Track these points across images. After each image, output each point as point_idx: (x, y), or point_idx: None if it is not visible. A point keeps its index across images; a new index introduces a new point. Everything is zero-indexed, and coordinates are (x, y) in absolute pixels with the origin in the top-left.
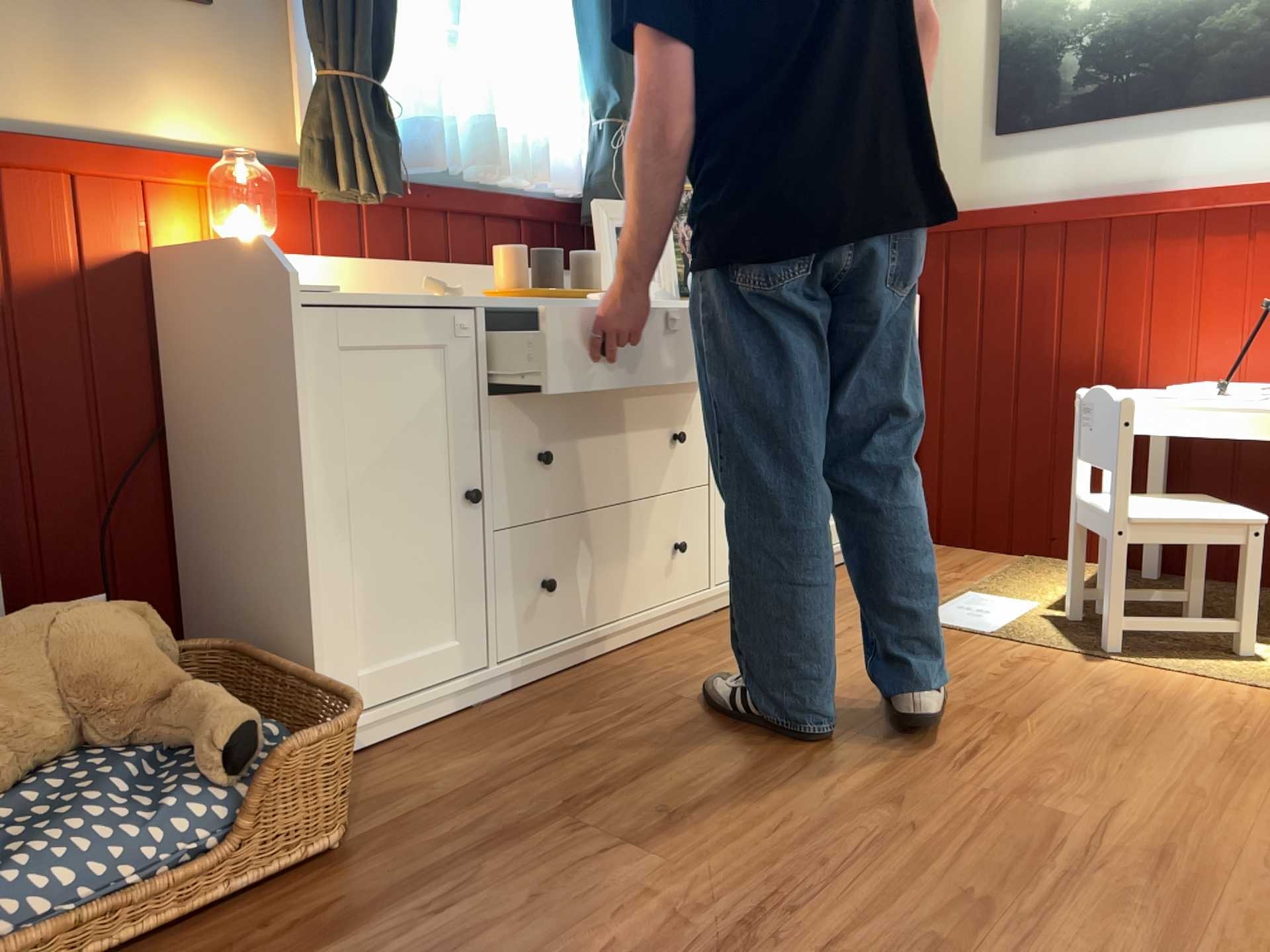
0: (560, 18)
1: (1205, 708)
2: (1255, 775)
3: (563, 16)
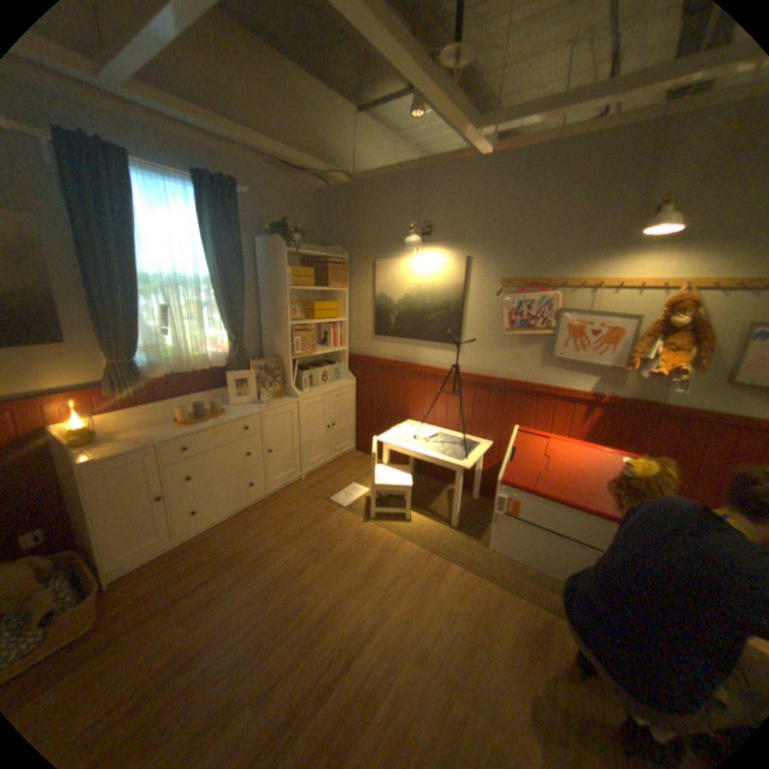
0: (213, 312)
1: (378, 548)
2: (369, 582)
3: (214, 312)
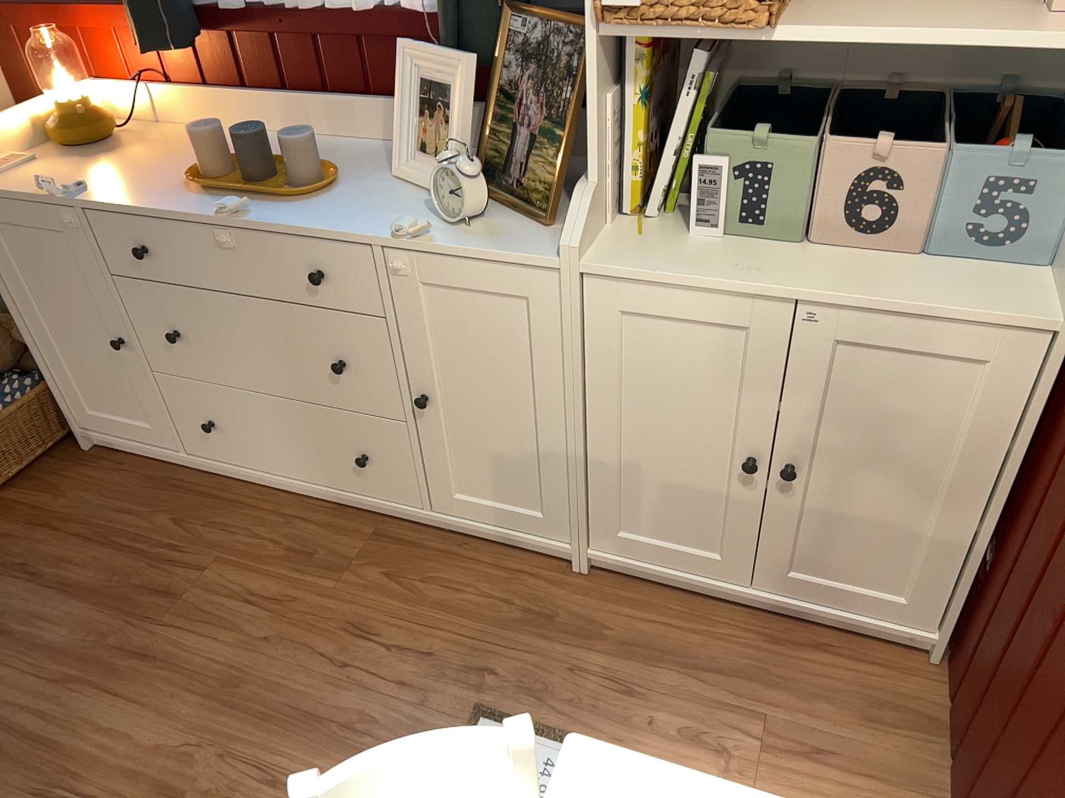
0: None
1: None
2: None
3: None
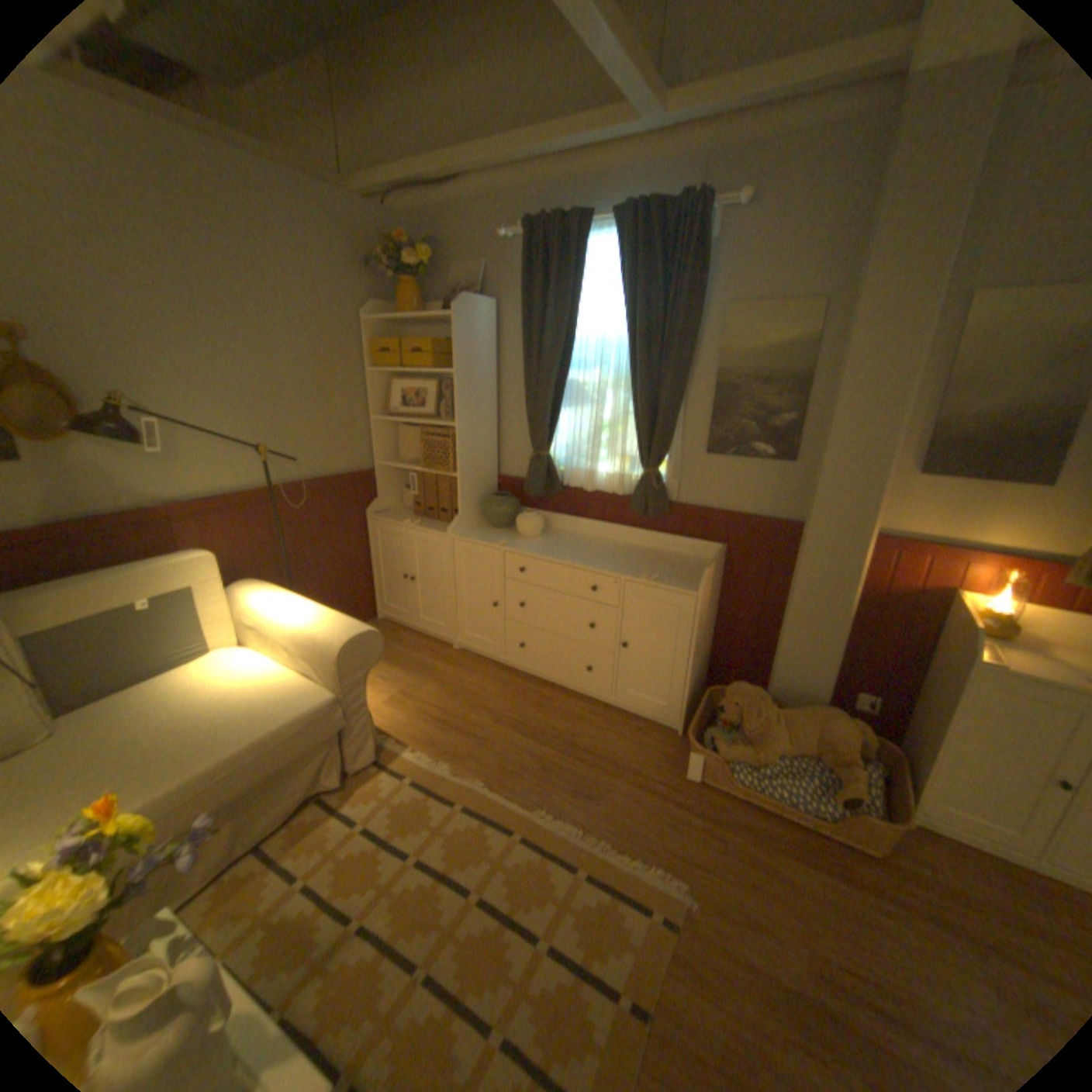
0: None
1: None
2: None
3: None
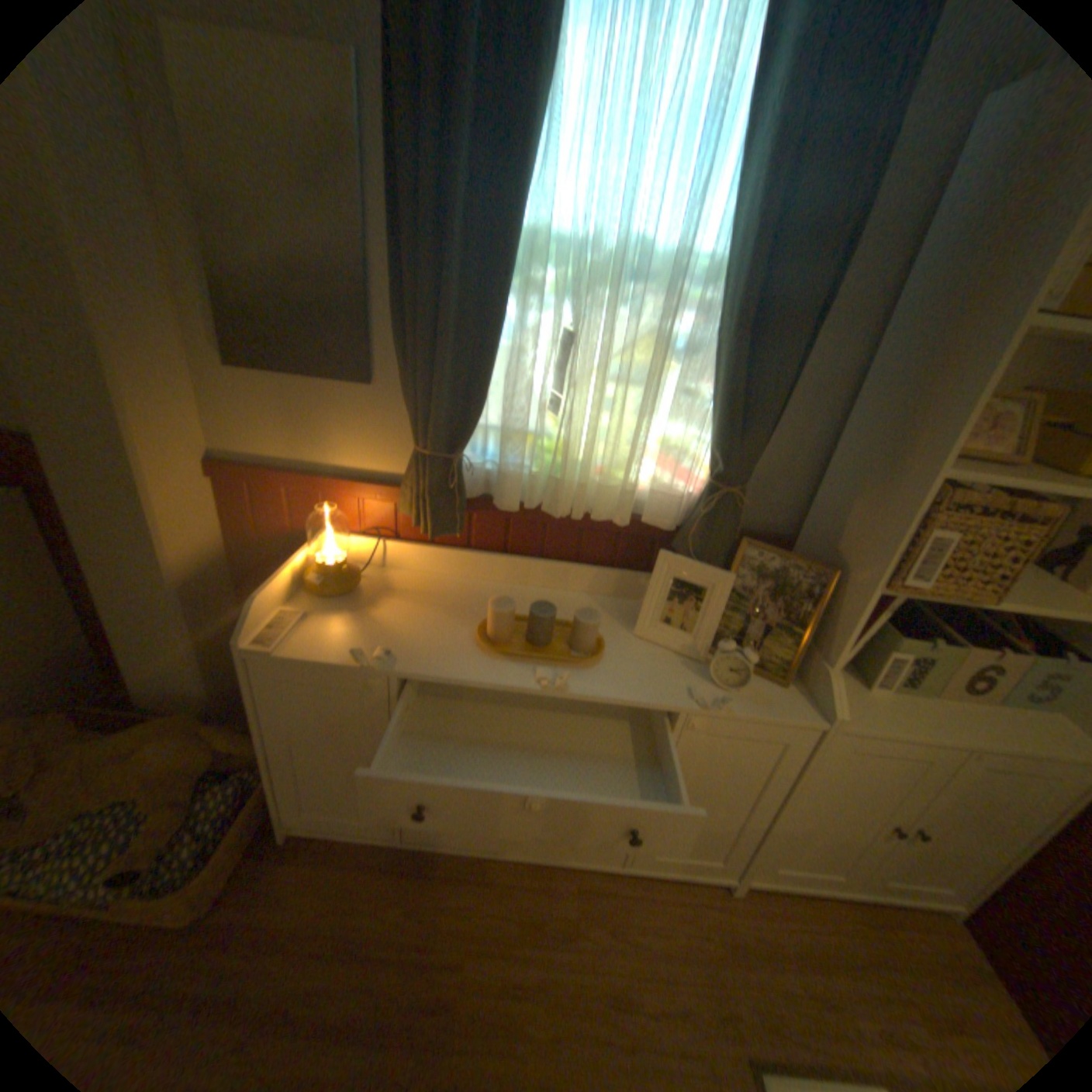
0: (703, 373)
1: None
2: None
3: (703, 373)
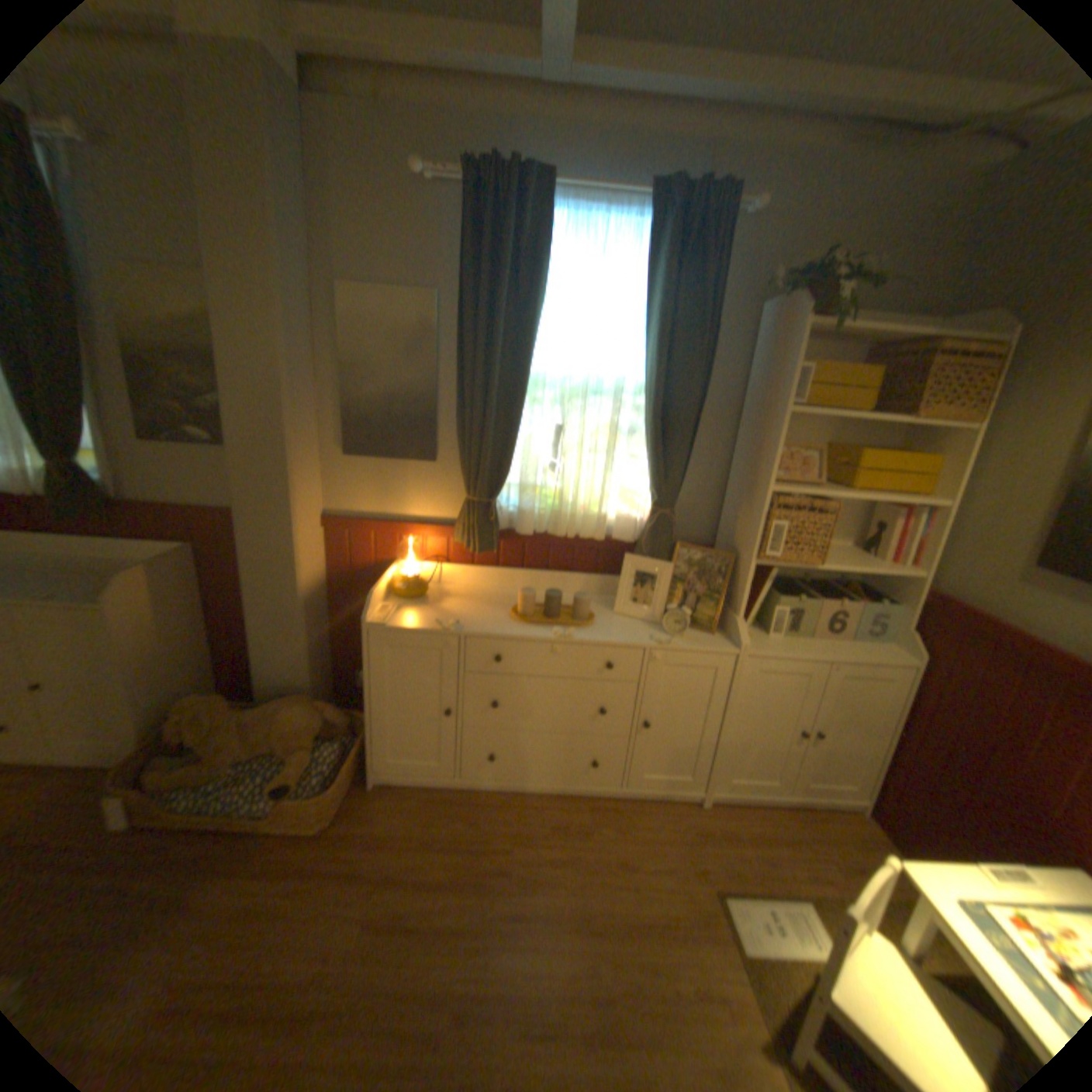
0: (638, 445)
1: None
2: None
3: (638, 445)
